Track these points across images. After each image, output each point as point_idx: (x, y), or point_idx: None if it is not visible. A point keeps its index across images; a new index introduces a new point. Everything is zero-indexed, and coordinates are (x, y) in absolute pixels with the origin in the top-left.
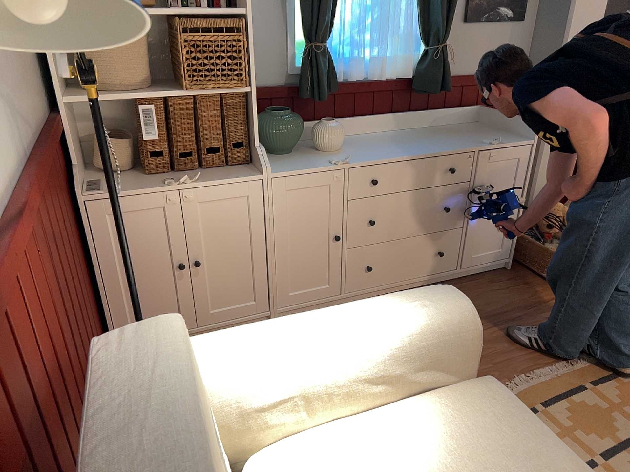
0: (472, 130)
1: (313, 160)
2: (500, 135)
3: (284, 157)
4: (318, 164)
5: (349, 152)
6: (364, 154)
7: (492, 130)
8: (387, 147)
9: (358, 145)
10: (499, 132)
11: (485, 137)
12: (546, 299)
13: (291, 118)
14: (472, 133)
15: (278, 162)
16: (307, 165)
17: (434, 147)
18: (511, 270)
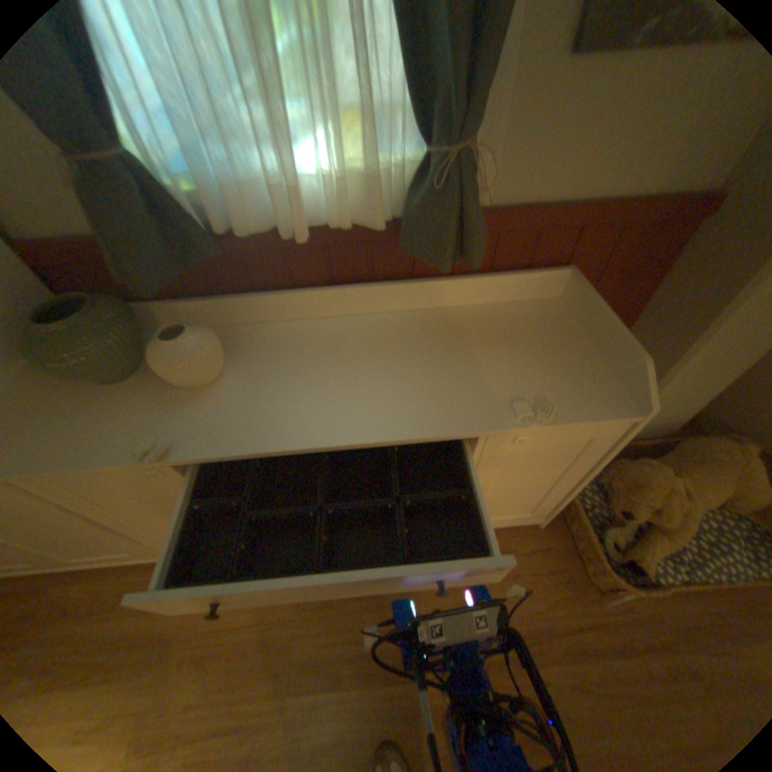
0: (528, 331)
1: (126, 424)
2: (573, 369)
3: (100, 396)
4: (118, 443)
5: (221, 397)
6: (239, 411)
7: (568, 340)
8: (304, 386)
9: (267, 362)
10: (579, 353)
11: (533, 374)
12: (565, 625)
13: (70, 336)
14: (517, 346)
15: (69, 415)
16: (95, 446)
17: (392, 409)
18: (541, 529)
